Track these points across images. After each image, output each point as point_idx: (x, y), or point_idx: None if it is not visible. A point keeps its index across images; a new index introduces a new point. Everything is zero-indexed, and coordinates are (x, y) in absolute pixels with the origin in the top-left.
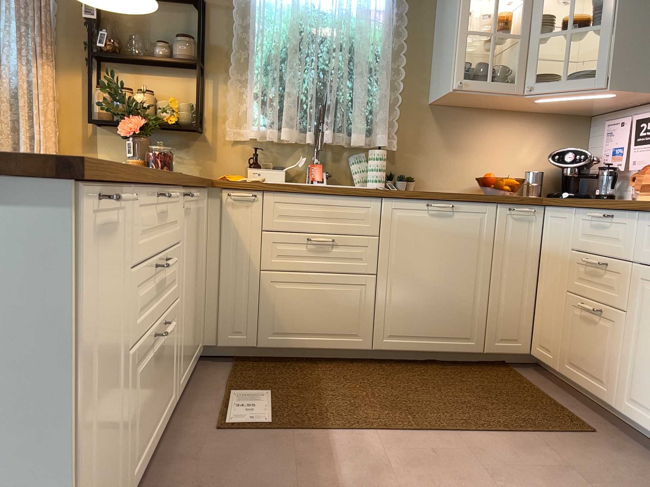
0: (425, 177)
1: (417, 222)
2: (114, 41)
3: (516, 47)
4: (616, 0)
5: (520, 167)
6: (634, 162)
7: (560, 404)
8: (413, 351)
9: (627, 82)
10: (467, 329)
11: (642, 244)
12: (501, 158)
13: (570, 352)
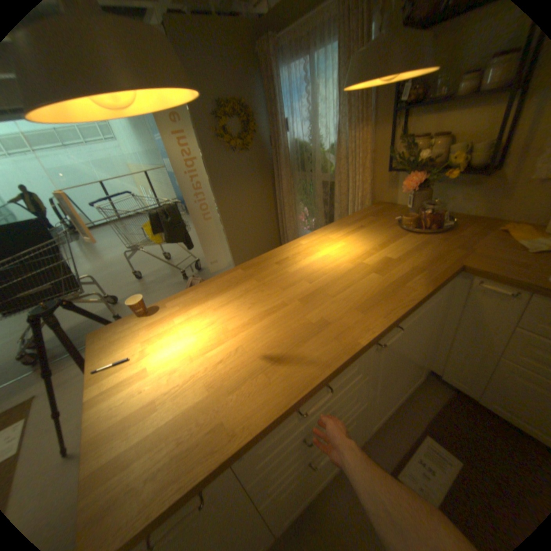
0: None
1: None
2: (416, 86)
3: None
4: None
5: None
6: None
7: None
8: None
9: None
10: None
11: None
12: None
13: None
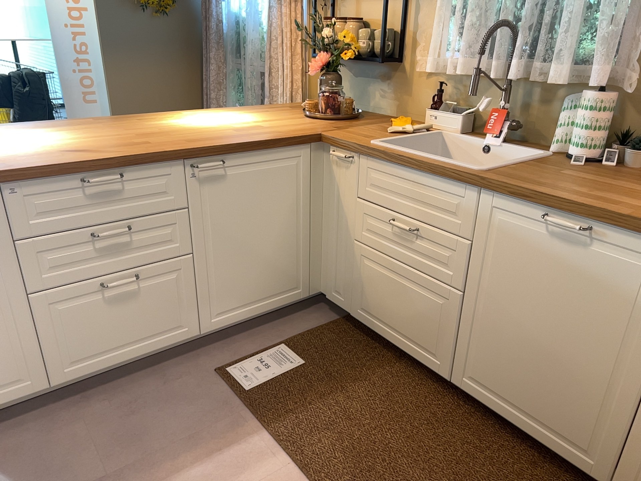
0: None
1: (524, 238)
2: None
3: None
4: None
5: None
6: None
7: None
8: (498, 414)
9: None
10: (582, 435)
11: None
12: None
13: None
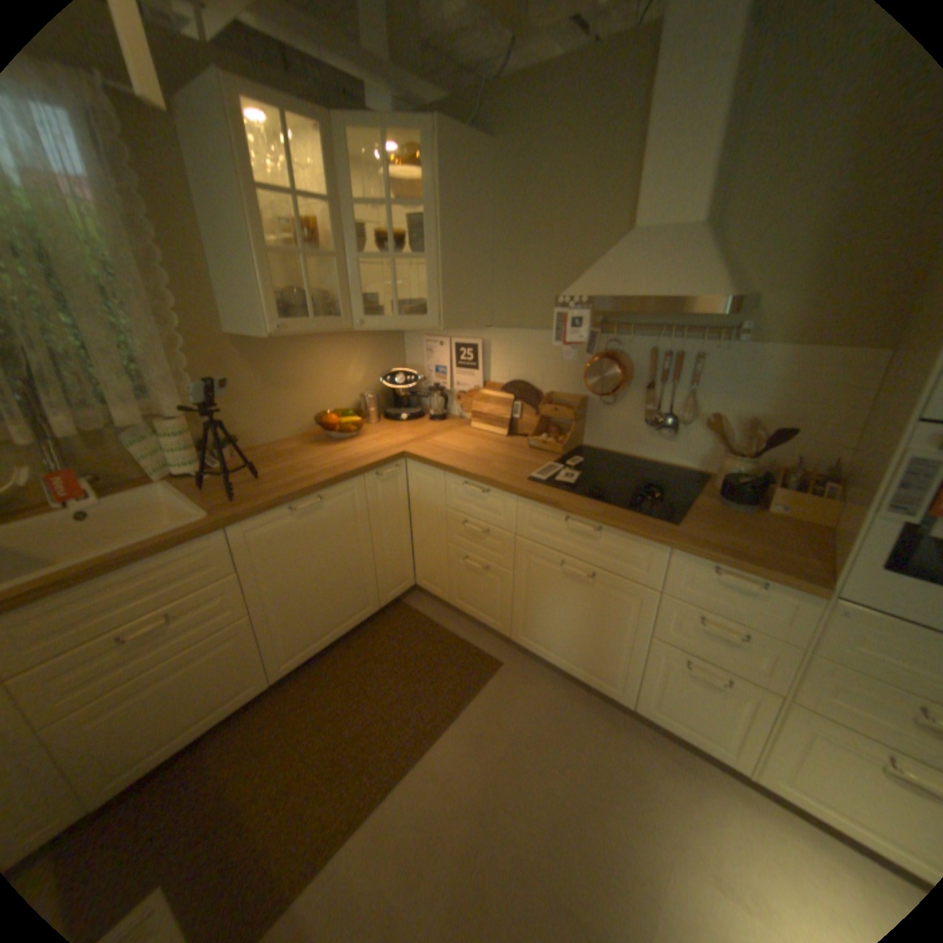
0: (248, 431)
1: (281, 535)
2: None
3: (326, 263)
4: (433, 223)
5: (350, 390)
6: (457, 383)
7: (462, 637)
8: (316, 654)
9: (455, 320)
10: (361, 602)
11: (523, 521)
12: (329, 385)
13: (459, 591)
